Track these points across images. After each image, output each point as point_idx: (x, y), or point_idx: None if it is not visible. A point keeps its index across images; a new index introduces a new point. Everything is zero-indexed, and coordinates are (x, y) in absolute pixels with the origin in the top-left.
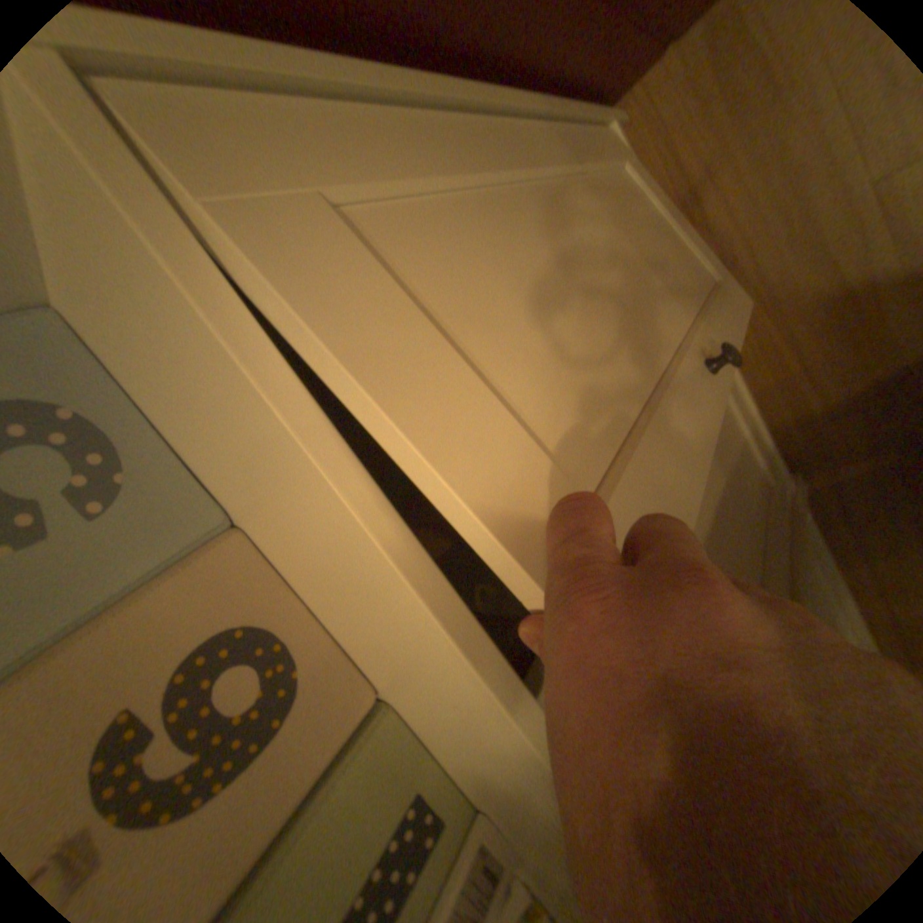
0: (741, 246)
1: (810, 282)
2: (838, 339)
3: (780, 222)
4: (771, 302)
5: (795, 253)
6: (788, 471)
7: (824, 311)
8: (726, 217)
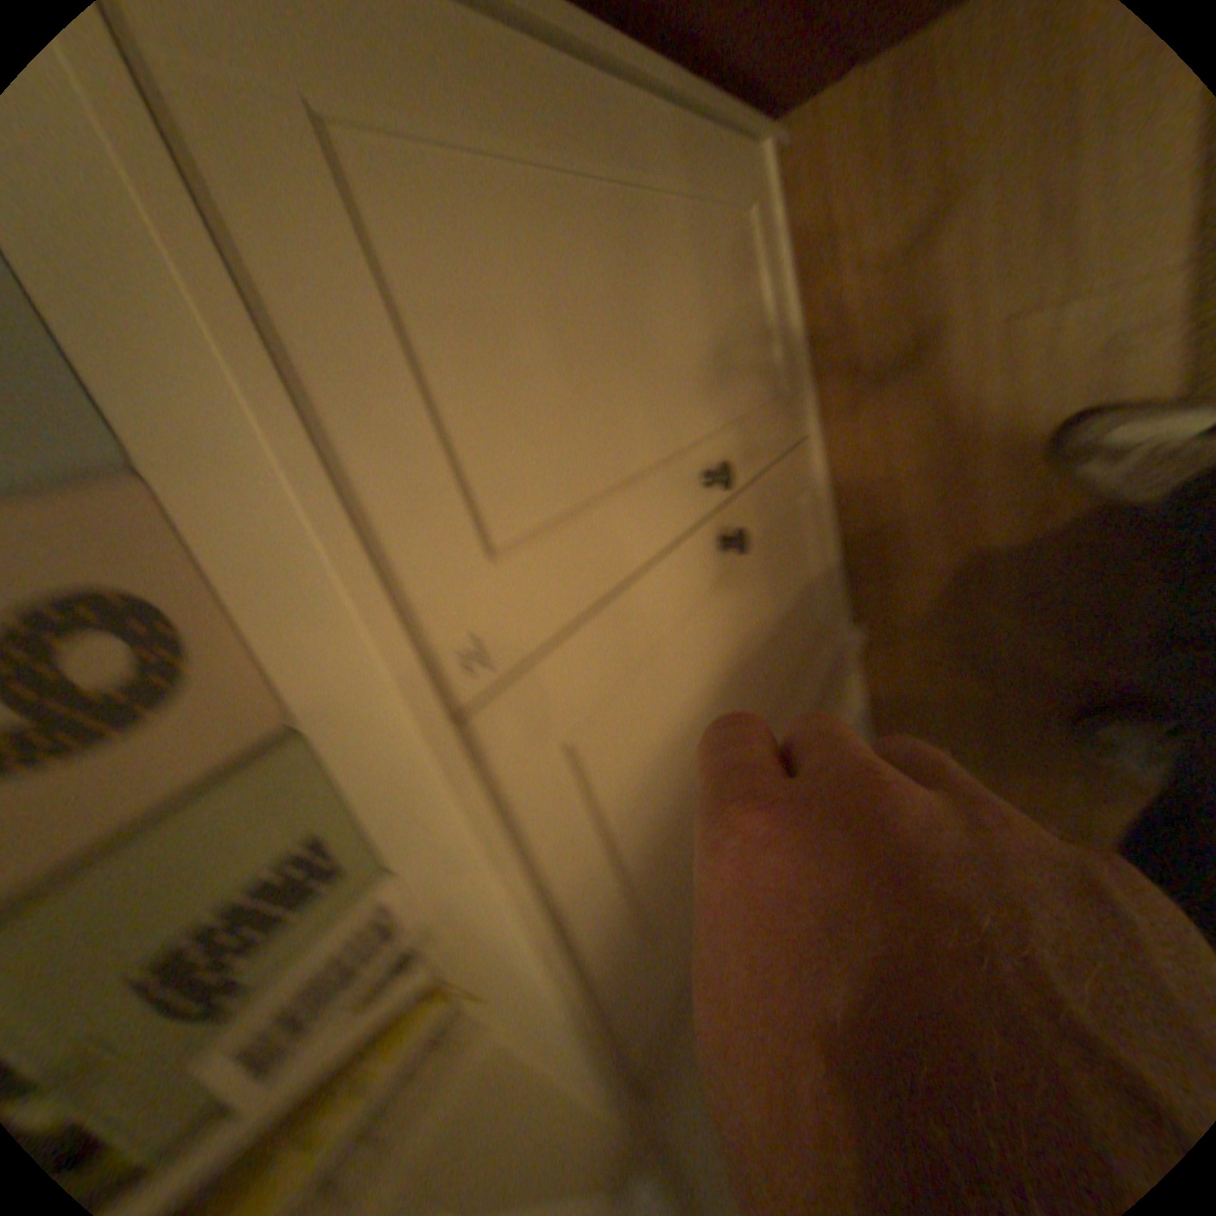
0: (870, 347)
1: (924, 411)
2: (935, 484)
3: (913, 332)
4: (883, 422)
5: (919, 372)
6: (855, 619)
7: (930, 448)
8: (863, 306)
